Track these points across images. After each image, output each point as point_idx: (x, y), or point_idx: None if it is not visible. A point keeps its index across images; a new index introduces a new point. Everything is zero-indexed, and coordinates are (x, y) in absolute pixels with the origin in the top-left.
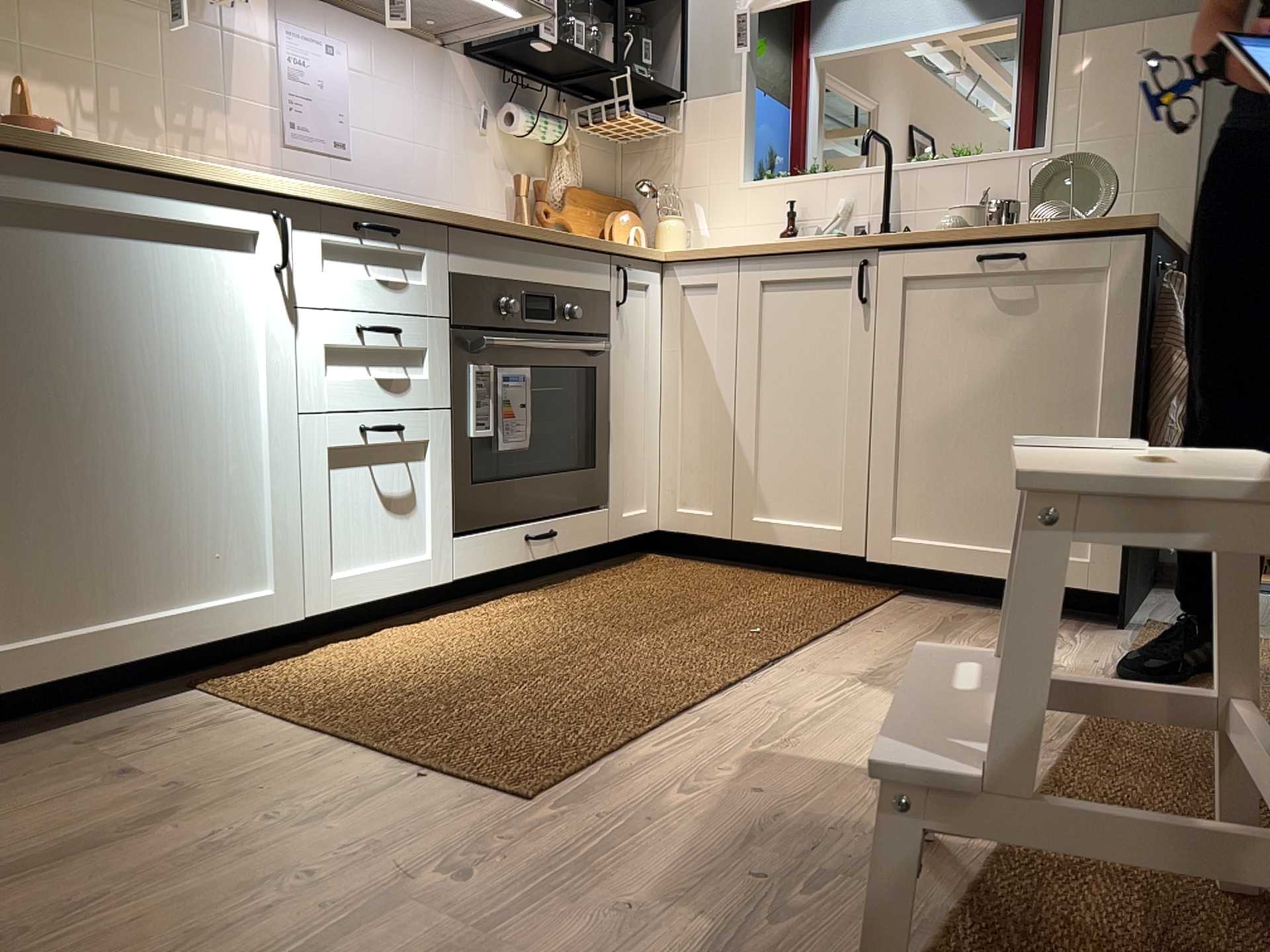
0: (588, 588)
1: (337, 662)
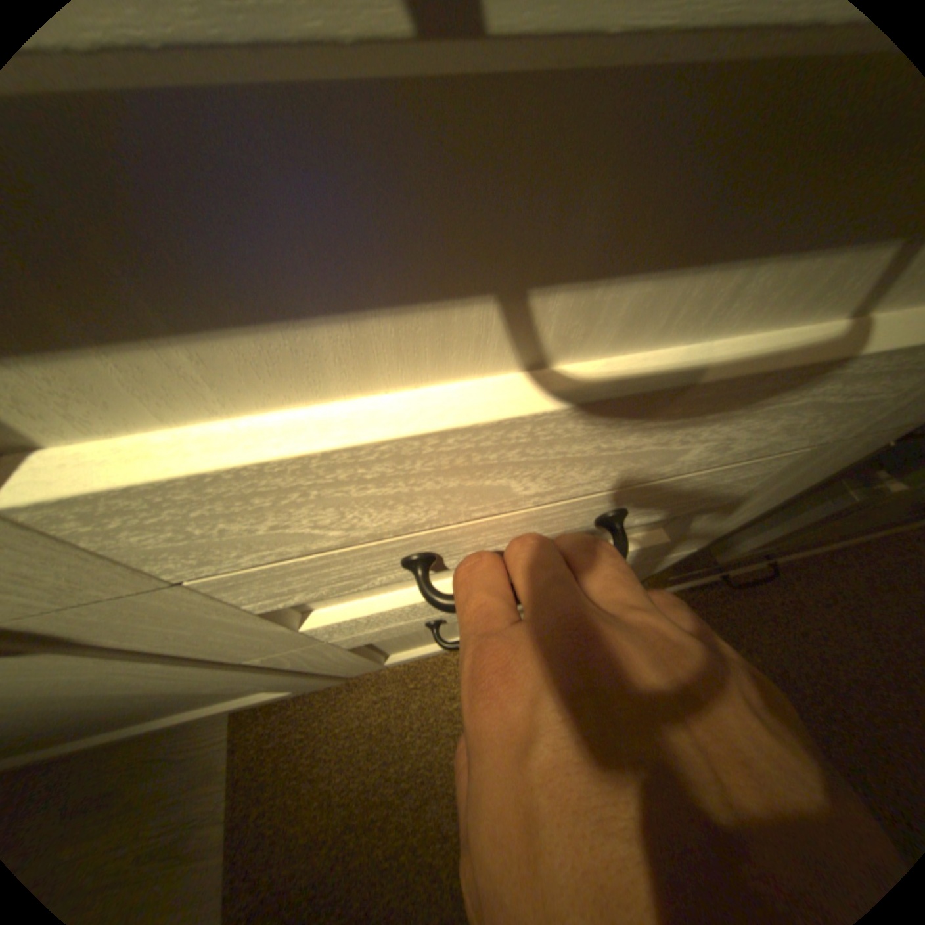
0: (758, 606)
1: (364, 727)
